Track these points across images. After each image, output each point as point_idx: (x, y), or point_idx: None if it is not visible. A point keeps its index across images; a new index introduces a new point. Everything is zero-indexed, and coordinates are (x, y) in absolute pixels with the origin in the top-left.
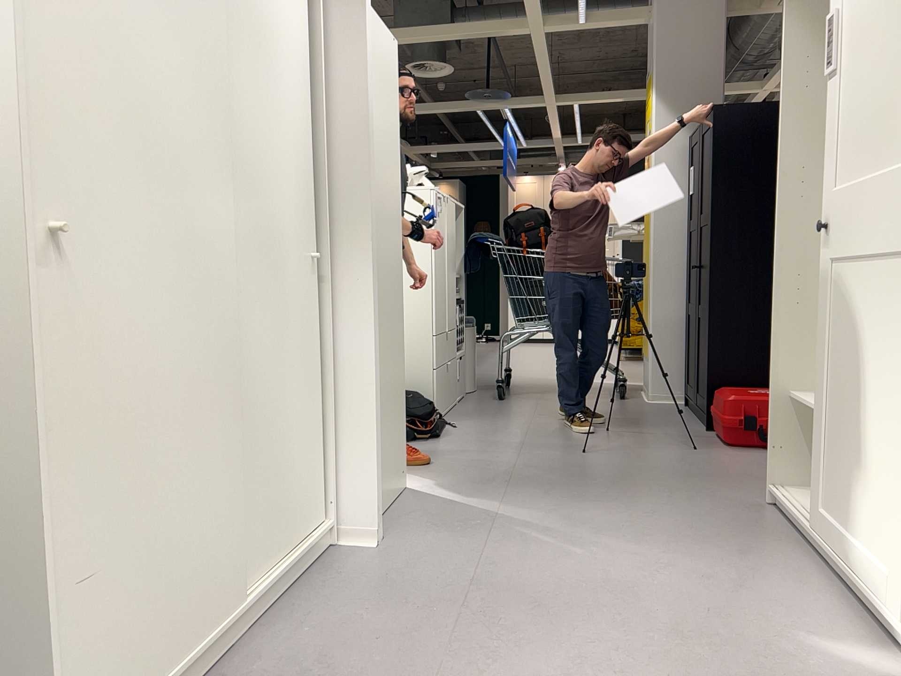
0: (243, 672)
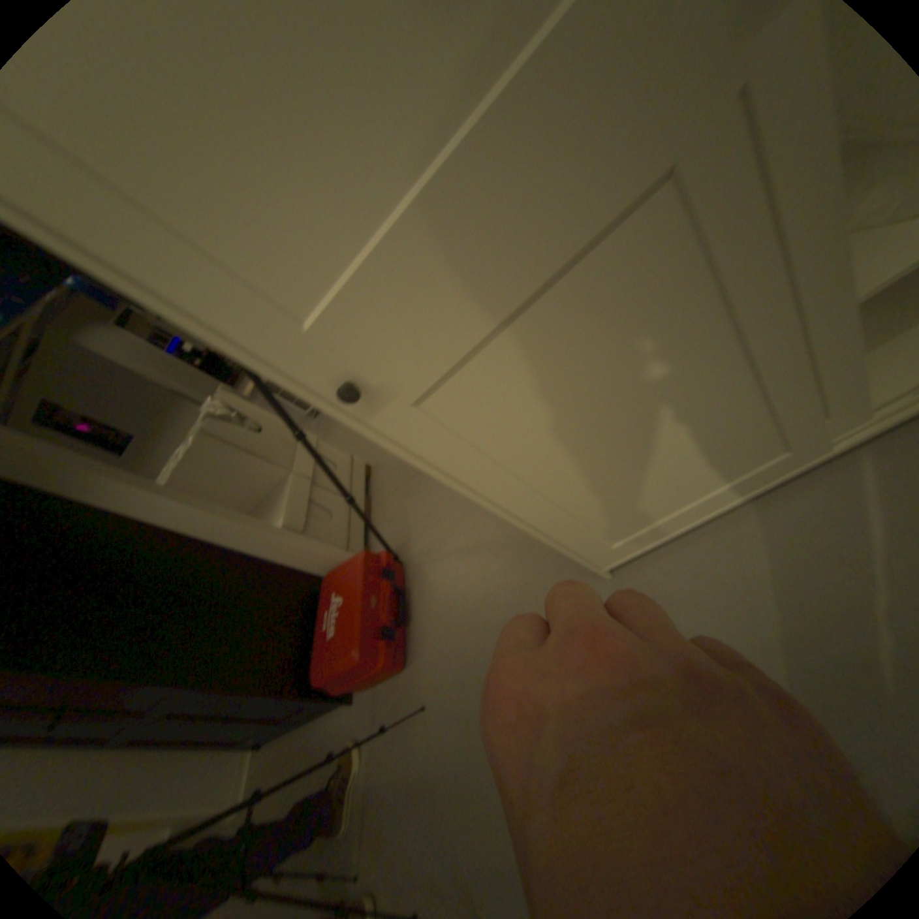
0: None
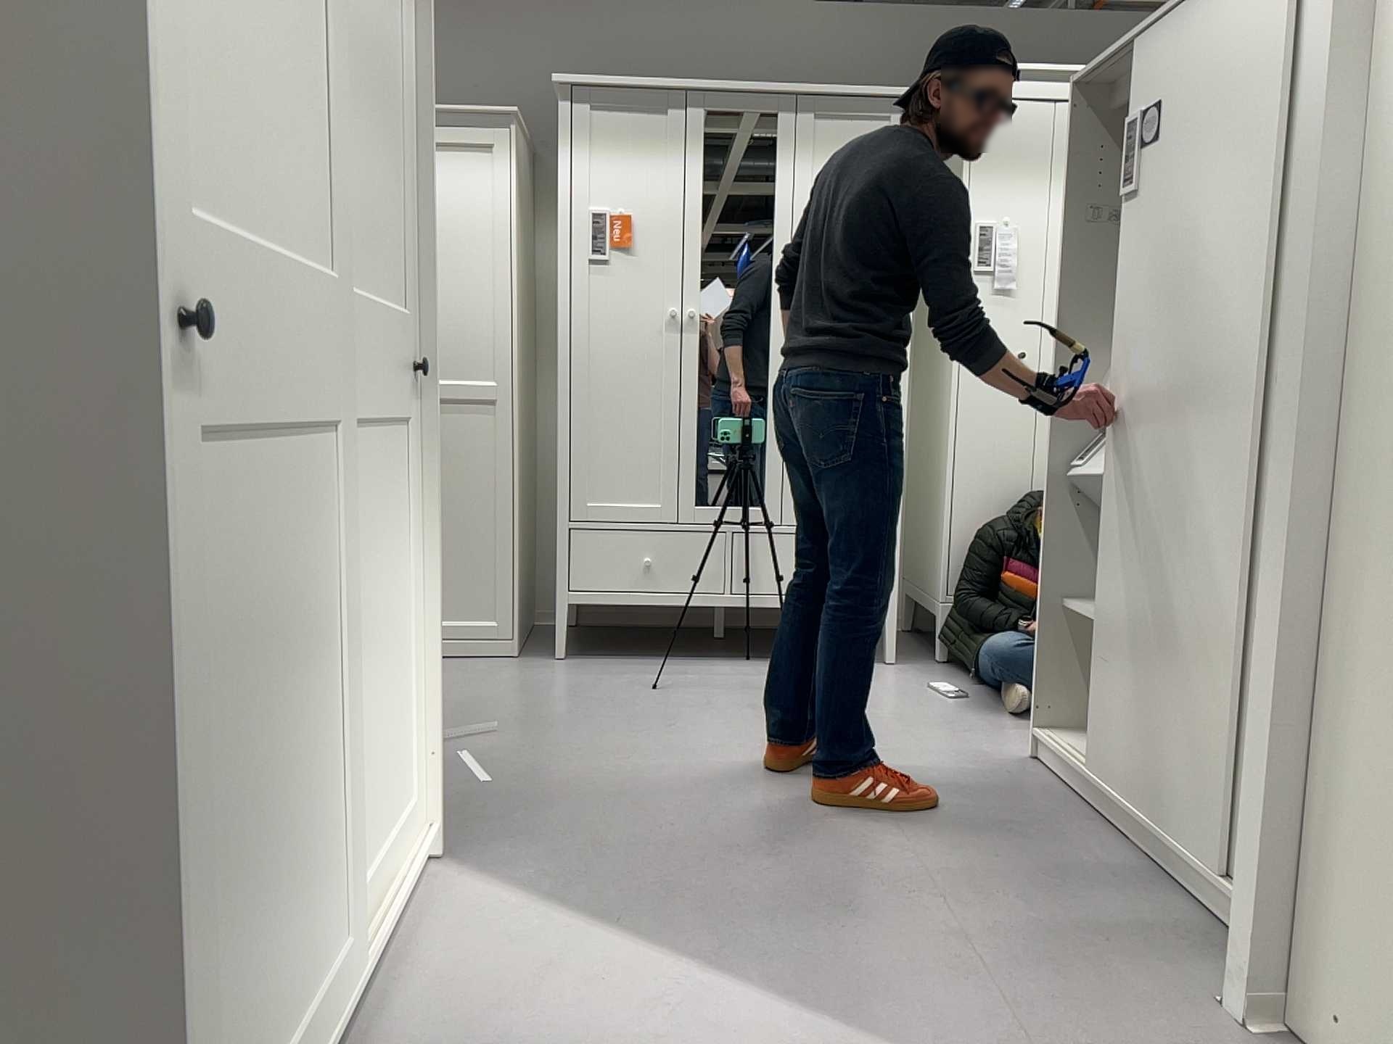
0: (1068, 816)
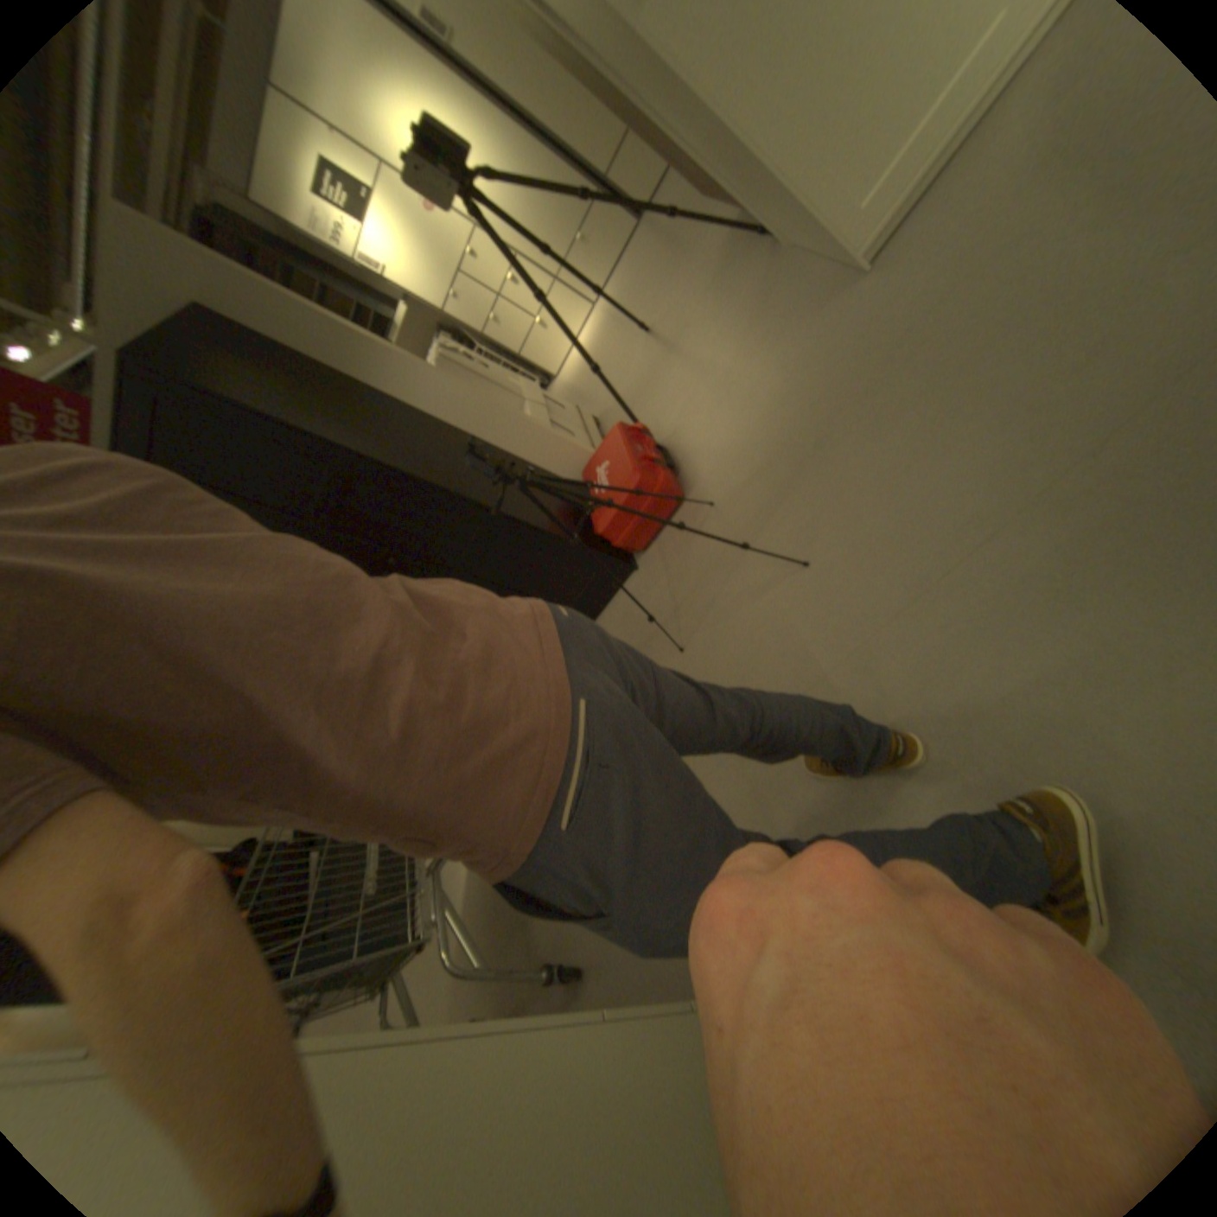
0: None
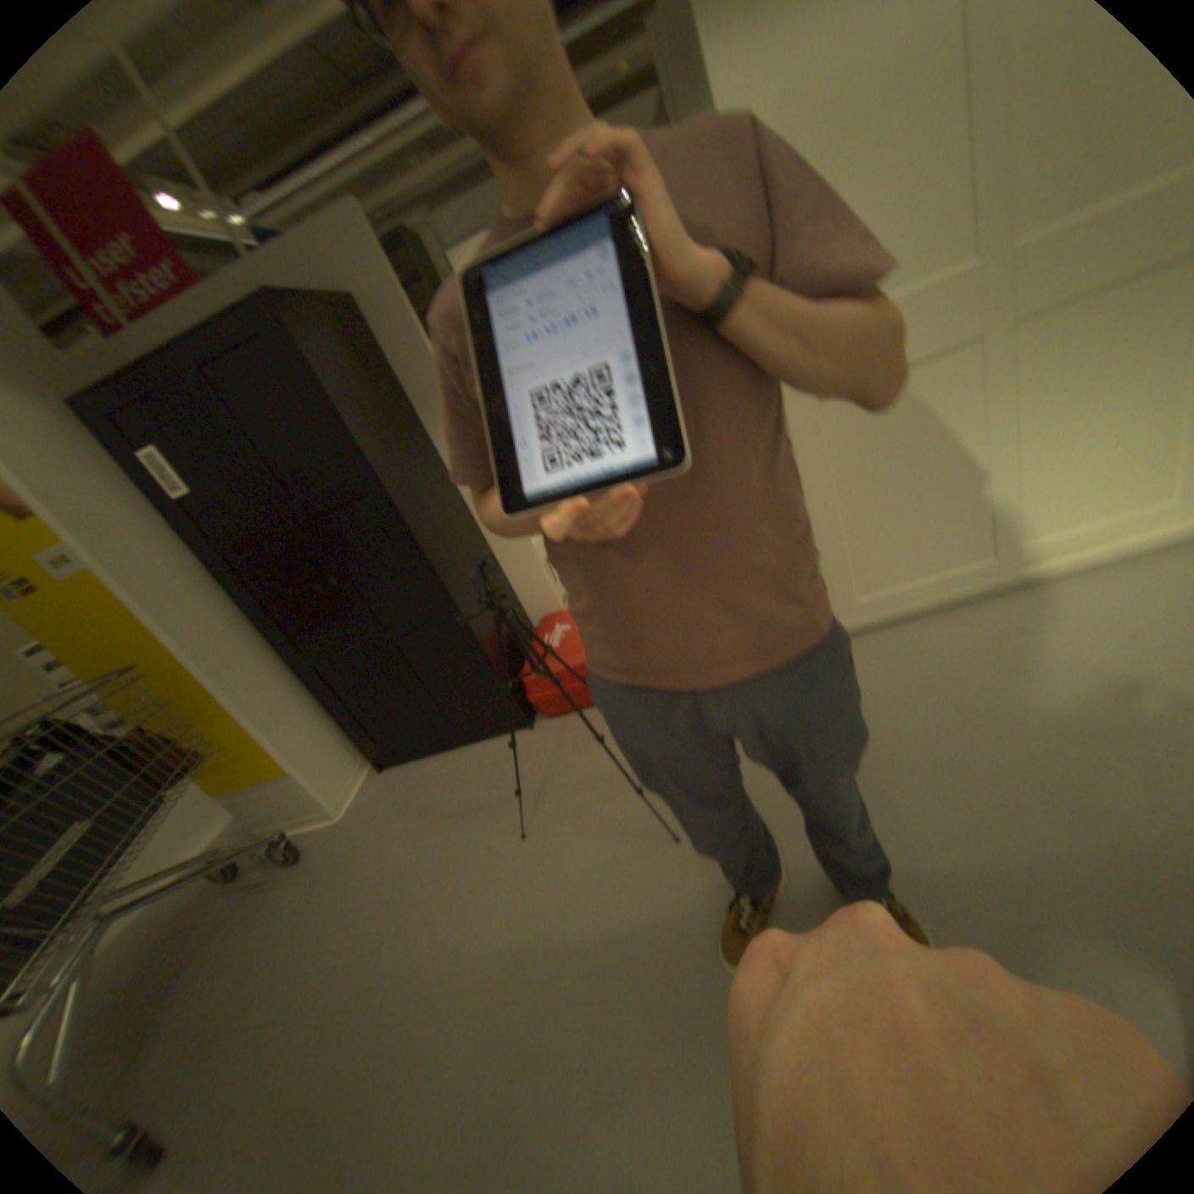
0: None
